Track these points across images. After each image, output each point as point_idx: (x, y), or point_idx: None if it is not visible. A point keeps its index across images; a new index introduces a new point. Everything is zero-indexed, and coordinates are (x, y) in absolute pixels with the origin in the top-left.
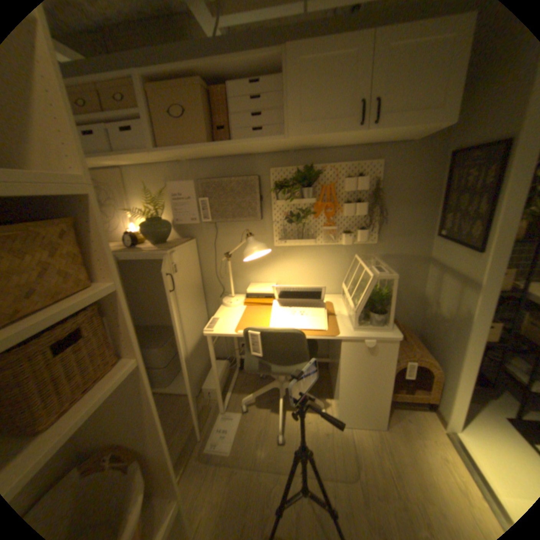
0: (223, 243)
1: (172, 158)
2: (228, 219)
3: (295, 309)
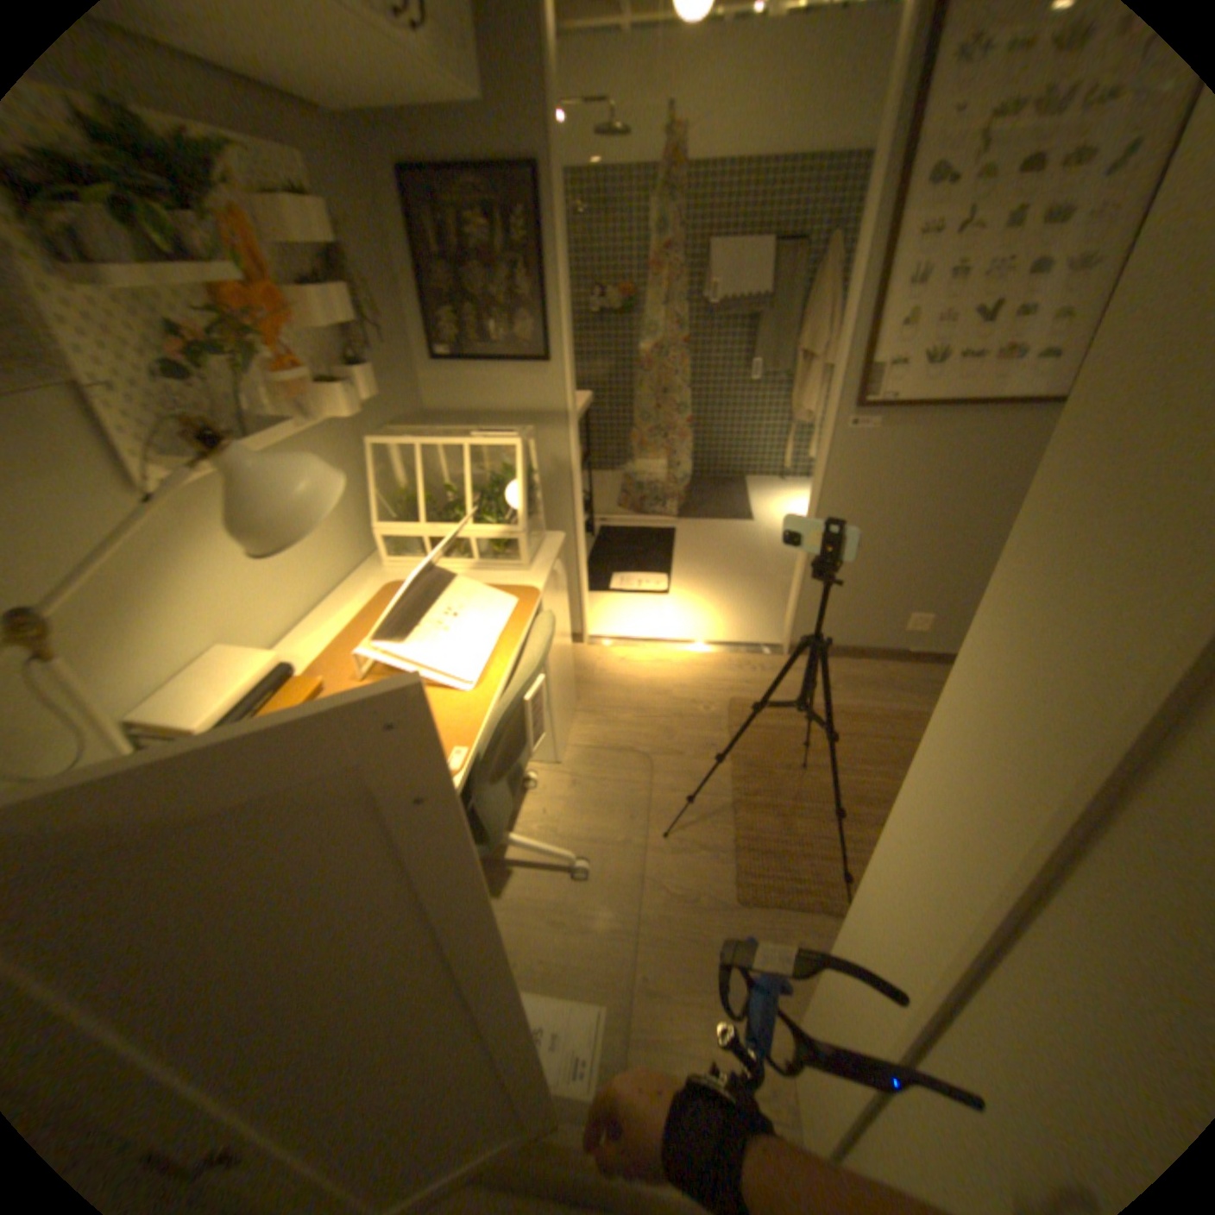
0: None
1: None
2: None
3: (436, 613)
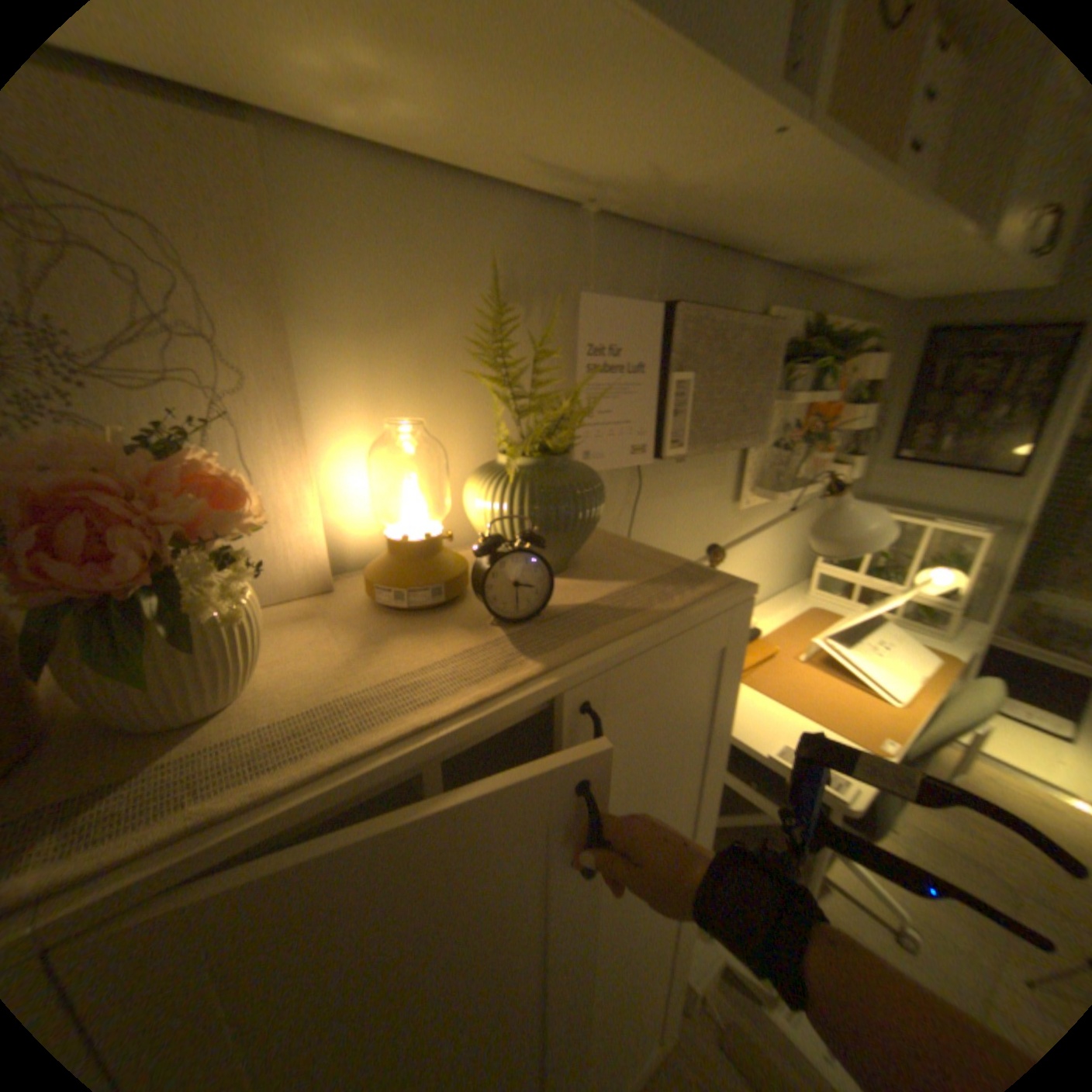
0: (645, 520)
1: (601, 187)
2: (719, 446)
3: (872, 643)
